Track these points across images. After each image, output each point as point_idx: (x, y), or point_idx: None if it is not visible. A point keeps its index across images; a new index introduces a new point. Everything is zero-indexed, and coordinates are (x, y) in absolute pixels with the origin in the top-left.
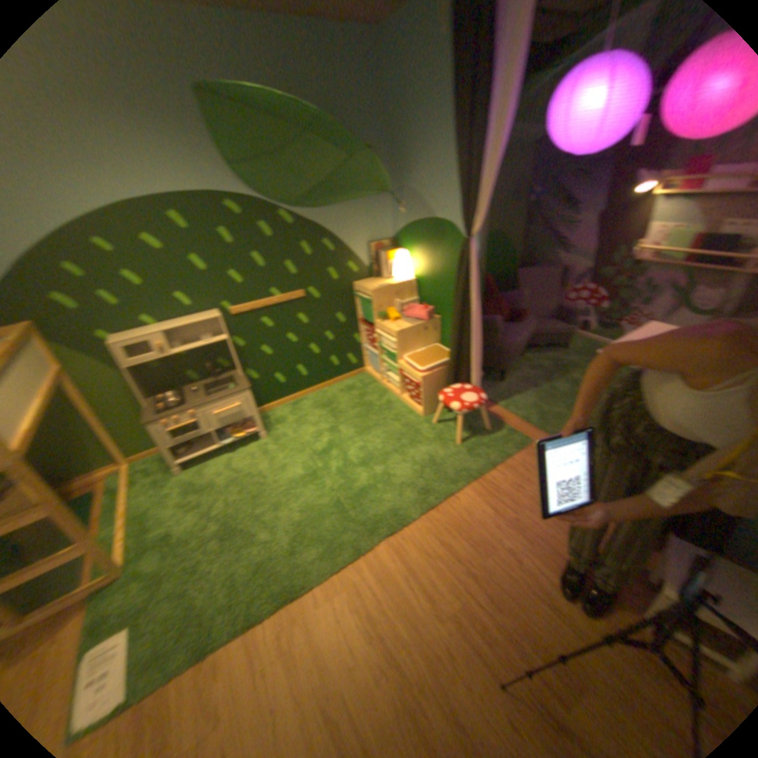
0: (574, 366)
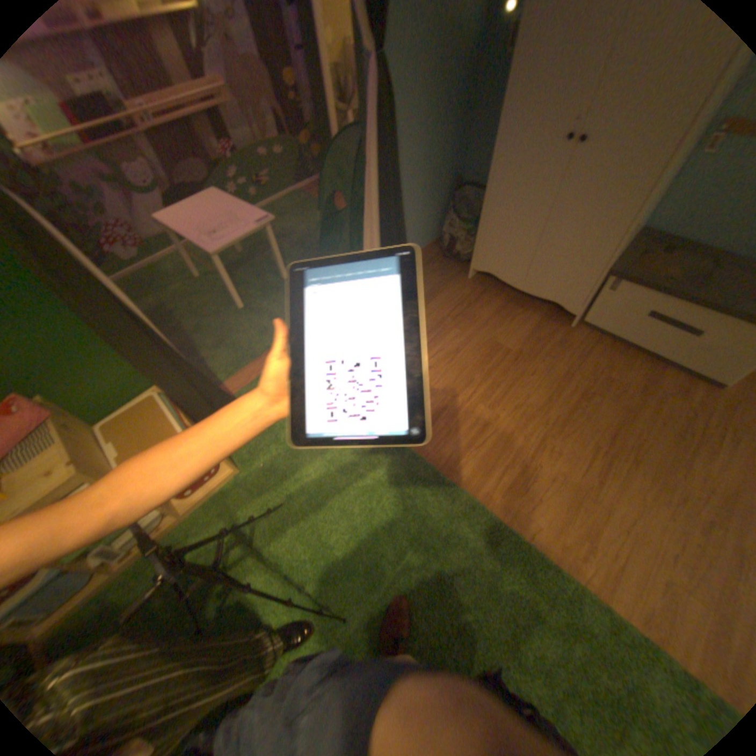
0: (157, 307)
